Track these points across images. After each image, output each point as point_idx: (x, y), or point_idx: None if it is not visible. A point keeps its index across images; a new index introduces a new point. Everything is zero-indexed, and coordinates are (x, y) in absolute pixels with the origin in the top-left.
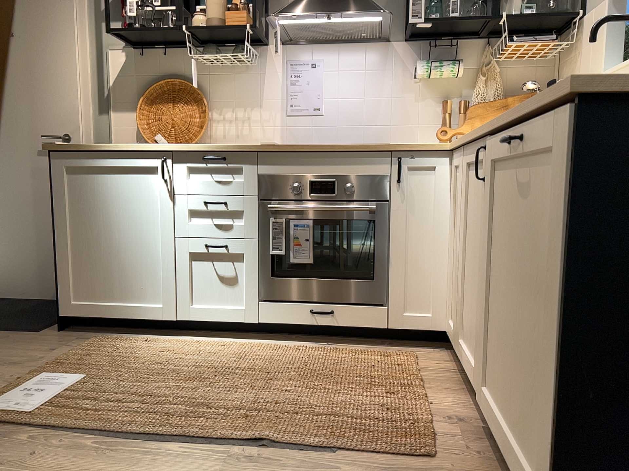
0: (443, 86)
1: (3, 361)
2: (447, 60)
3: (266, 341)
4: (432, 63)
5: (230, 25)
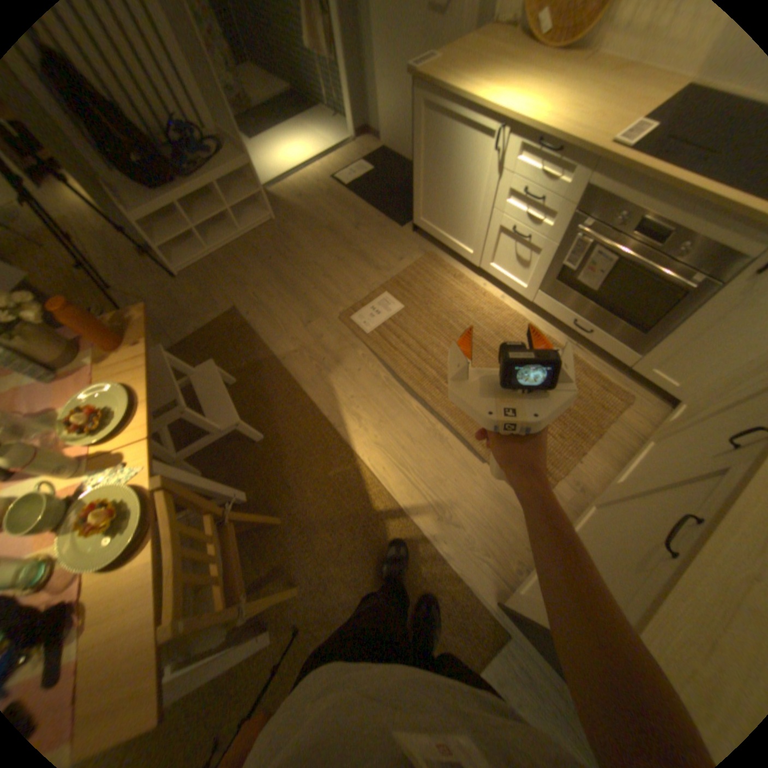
0: None
1: (373, 261)
2: None
3: (532, 313)
4: None
5: None
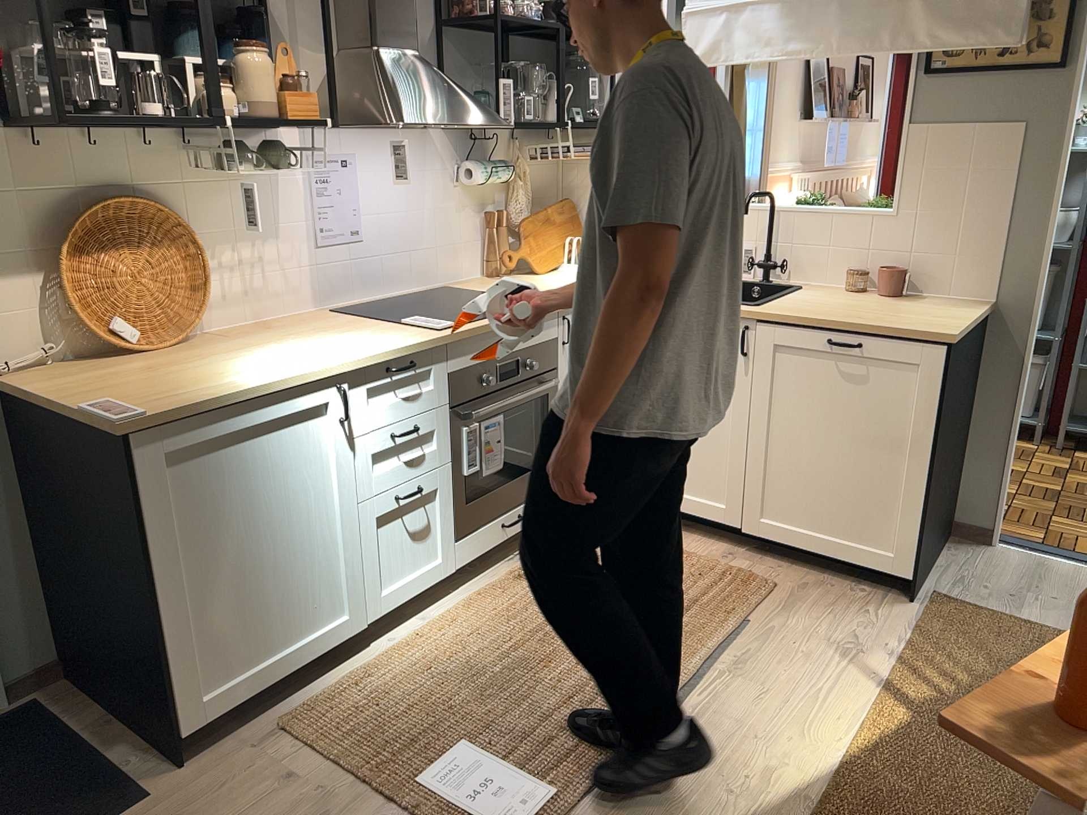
0: (481, 189)
1: None
2: (499, 162)
3: (459, 589)
4: (489, 166)
5: (297, 118)
